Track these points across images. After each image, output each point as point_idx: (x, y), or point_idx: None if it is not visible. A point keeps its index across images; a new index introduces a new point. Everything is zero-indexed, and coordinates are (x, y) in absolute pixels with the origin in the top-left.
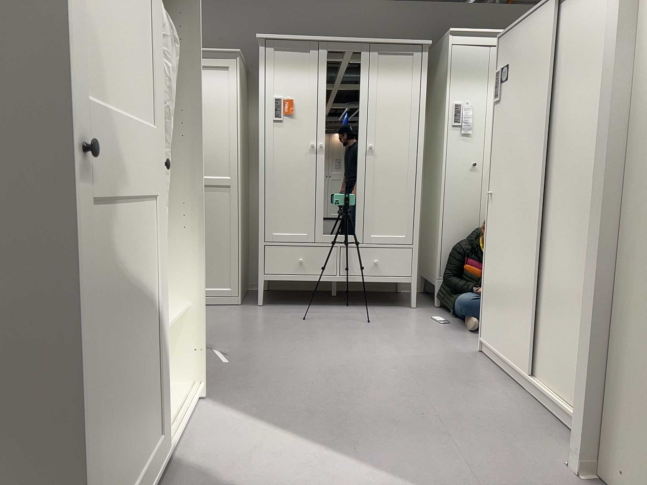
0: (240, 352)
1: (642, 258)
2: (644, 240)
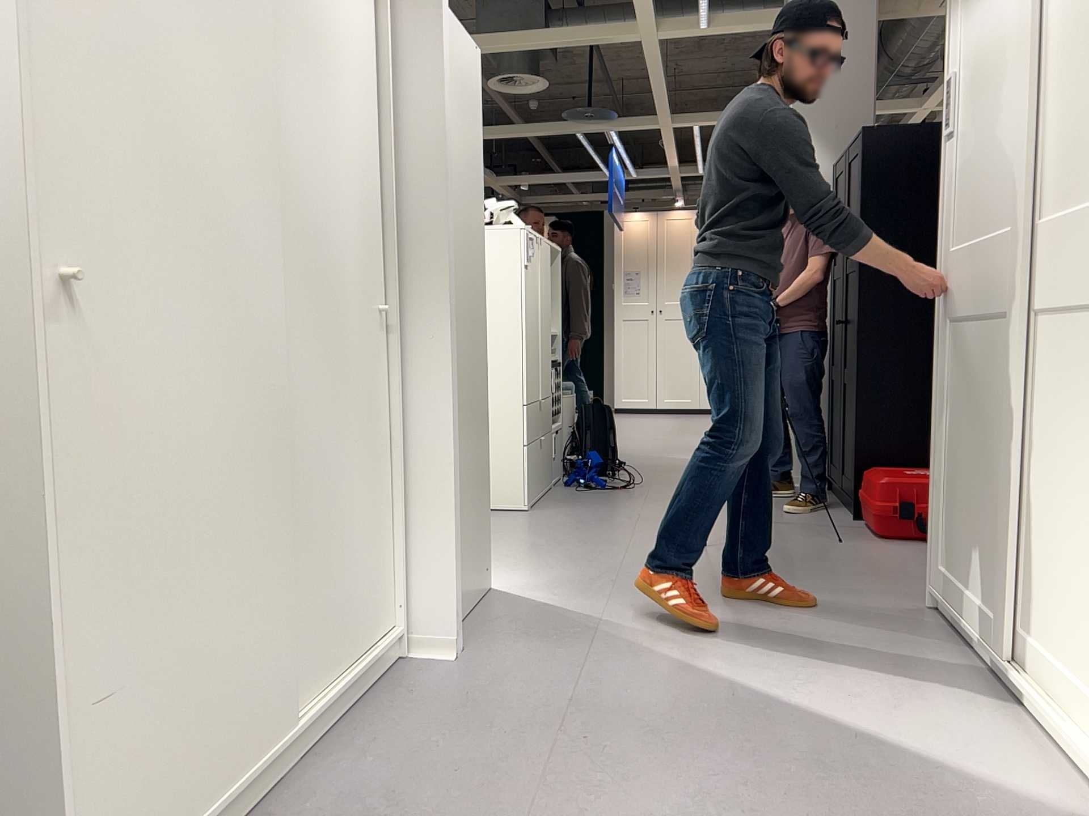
0: None
1: (455, 369)
2: (455, 351)
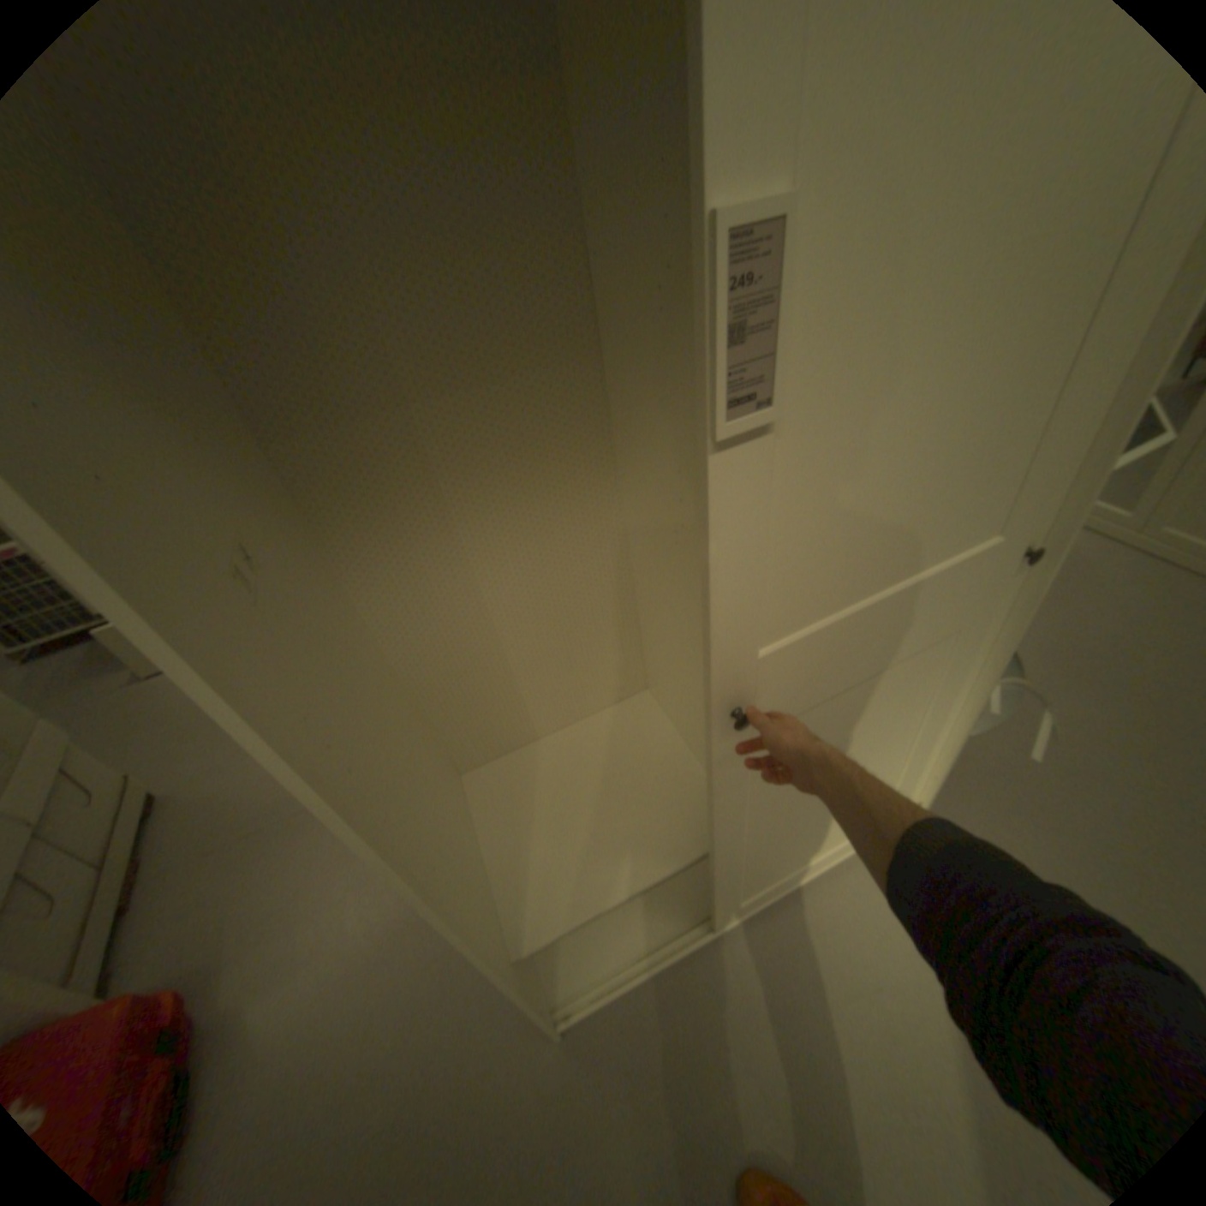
0: (1100, 744)
1: None
2: None
